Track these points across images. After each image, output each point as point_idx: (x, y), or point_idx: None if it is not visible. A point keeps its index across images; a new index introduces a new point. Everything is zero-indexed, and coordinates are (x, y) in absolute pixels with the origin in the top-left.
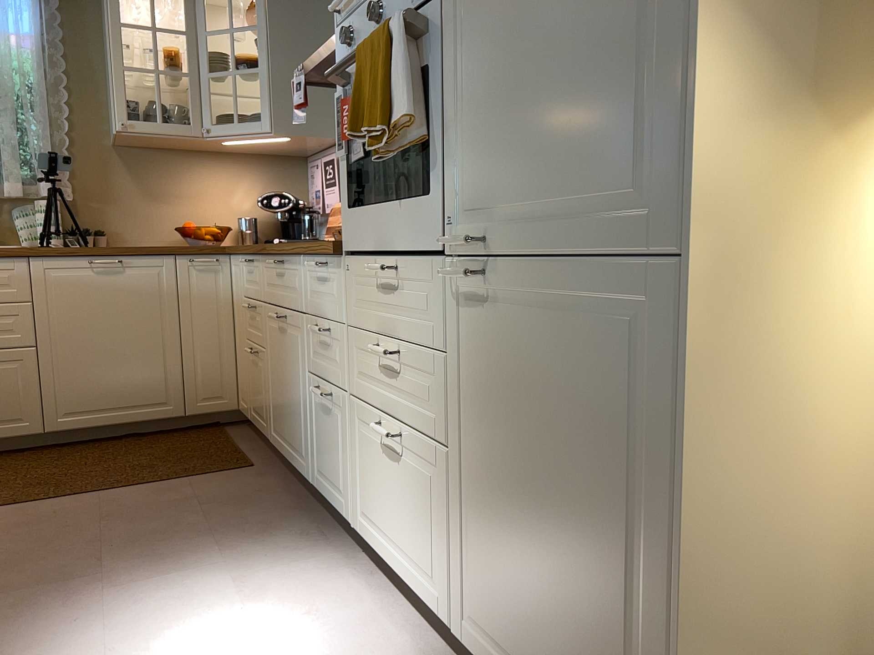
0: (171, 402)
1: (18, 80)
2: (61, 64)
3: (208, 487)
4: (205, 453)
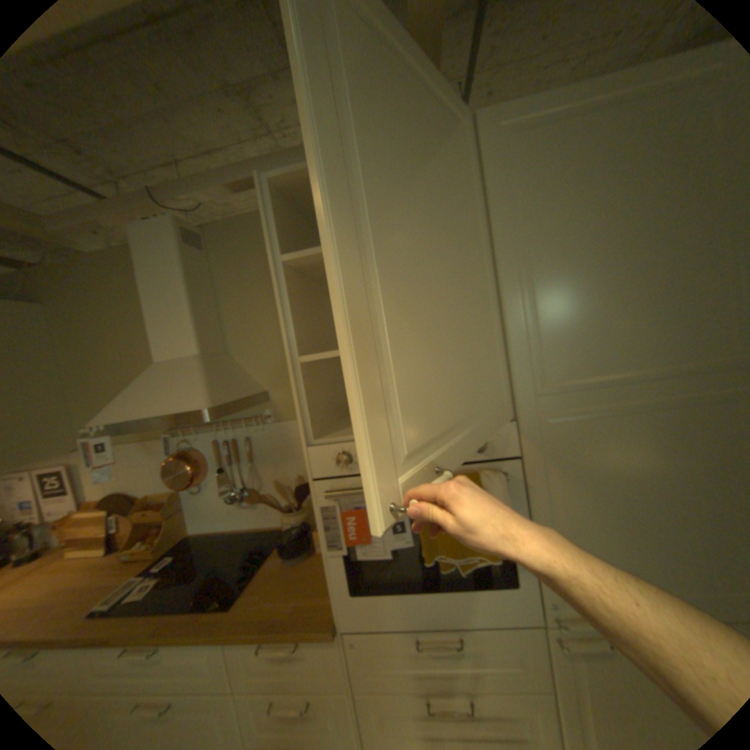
0: None
1: None
2: None
3: None
4: None
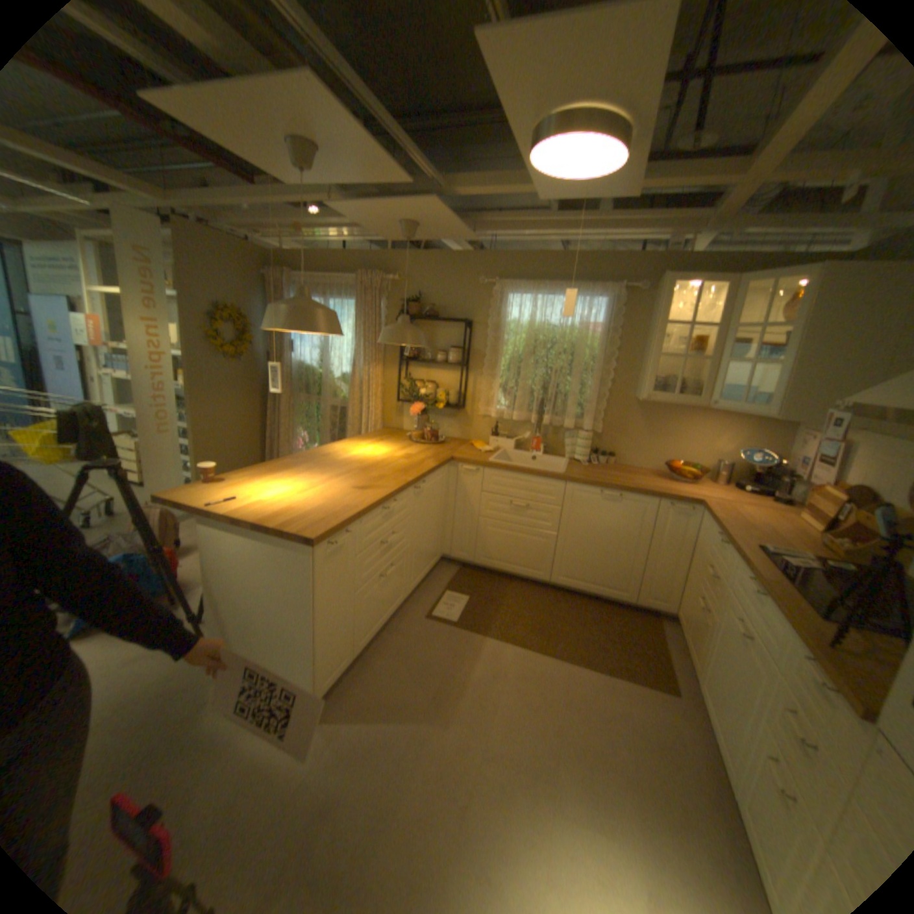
0: (629, 593)
1: (587, 353)
2: (616, 342)
3: (641, 706)
4: (644, 654)
